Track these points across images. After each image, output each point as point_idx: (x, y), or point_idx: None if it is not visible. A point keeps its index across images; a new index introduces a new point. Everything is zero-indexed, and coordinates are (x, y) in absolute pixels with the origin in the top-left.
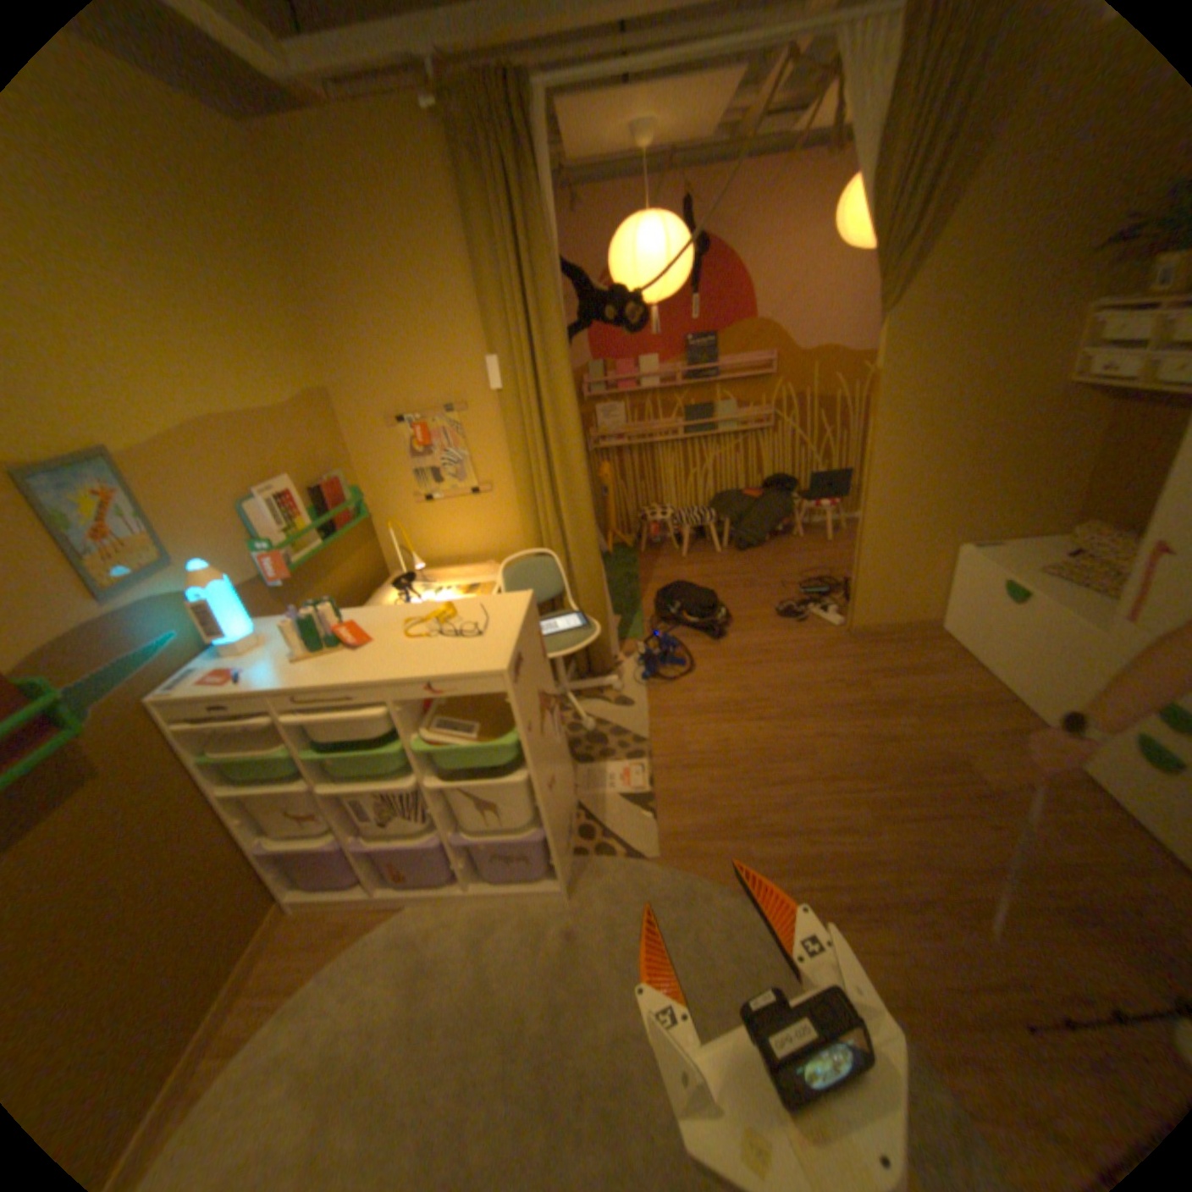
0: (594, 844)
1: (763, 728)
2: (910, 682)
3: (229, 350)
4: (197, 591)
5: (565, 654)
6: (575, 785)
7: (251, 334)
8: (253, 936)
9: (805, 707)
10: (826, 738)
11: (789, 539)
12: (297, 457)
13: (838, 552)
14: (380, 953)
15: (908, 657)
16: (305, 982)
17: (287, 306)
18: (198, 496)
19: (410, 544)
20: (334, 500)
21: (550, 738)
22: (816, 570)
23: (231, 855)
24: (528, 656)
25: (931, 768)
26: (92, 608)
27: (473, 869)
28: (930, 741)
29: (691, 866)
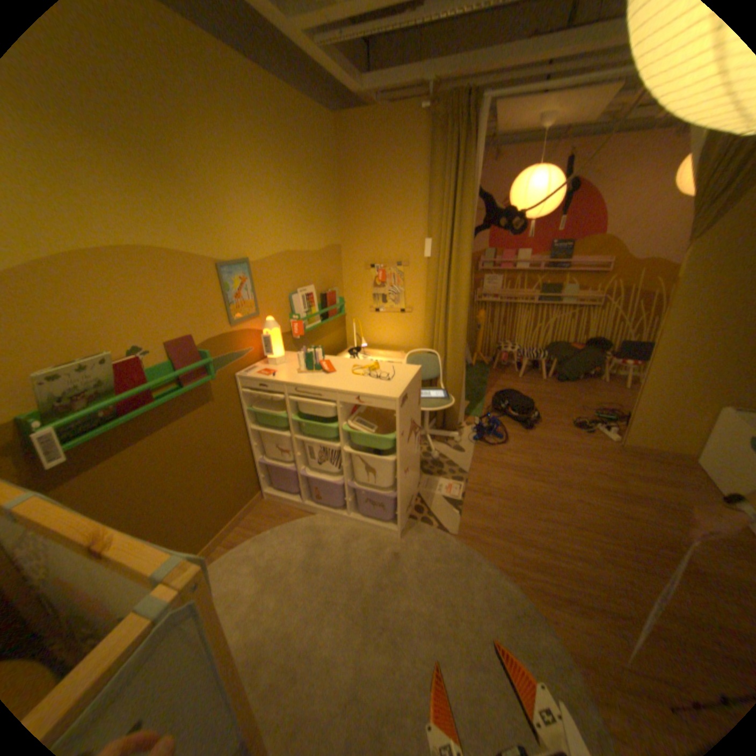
0: (421, 516)
1: (543, 486)
2: (659, 488)
3: (303, 221)
4: (267, 330)
5: (430, 410)
6: (419, 482)
7: (313, 214)
8: (248, 501)
9: (576, 482)
10: (584, 504)
11: (597, 381)
12: (319, 277)
13: (632, 397)
14: (302, 529)
15: (663, 473)
16: (266, 530)
17: (332, 202)
18: (275, 287)
19: (362, 332)
20: (330, 302)
21: (411, 447)
22: (611, 404)
23: (249, 458)
24: (410, 397)
25: (655, 543)
26: (228, 327)
27: (355, 505)
28: (661, 527)
29: (474, 545)
